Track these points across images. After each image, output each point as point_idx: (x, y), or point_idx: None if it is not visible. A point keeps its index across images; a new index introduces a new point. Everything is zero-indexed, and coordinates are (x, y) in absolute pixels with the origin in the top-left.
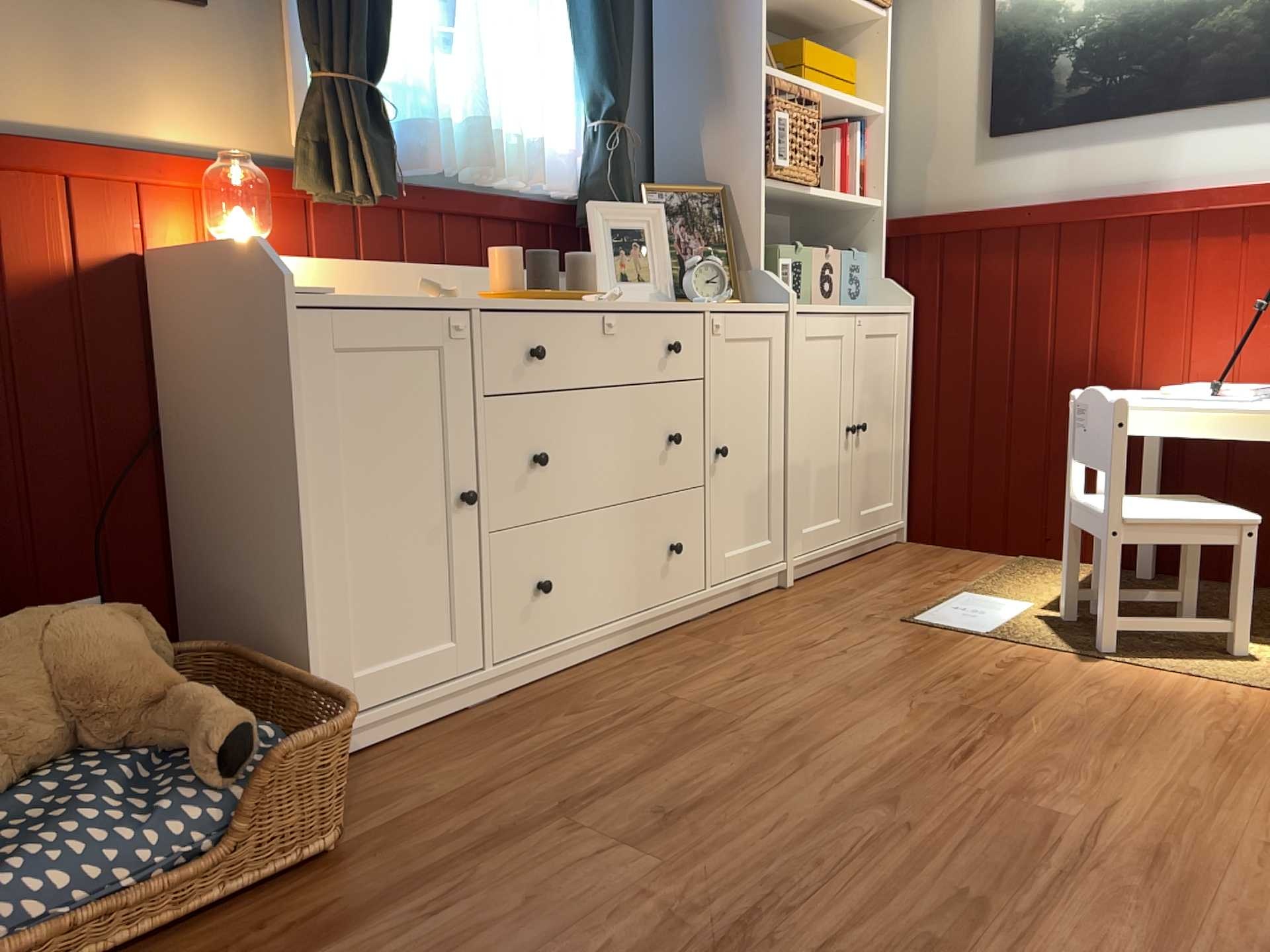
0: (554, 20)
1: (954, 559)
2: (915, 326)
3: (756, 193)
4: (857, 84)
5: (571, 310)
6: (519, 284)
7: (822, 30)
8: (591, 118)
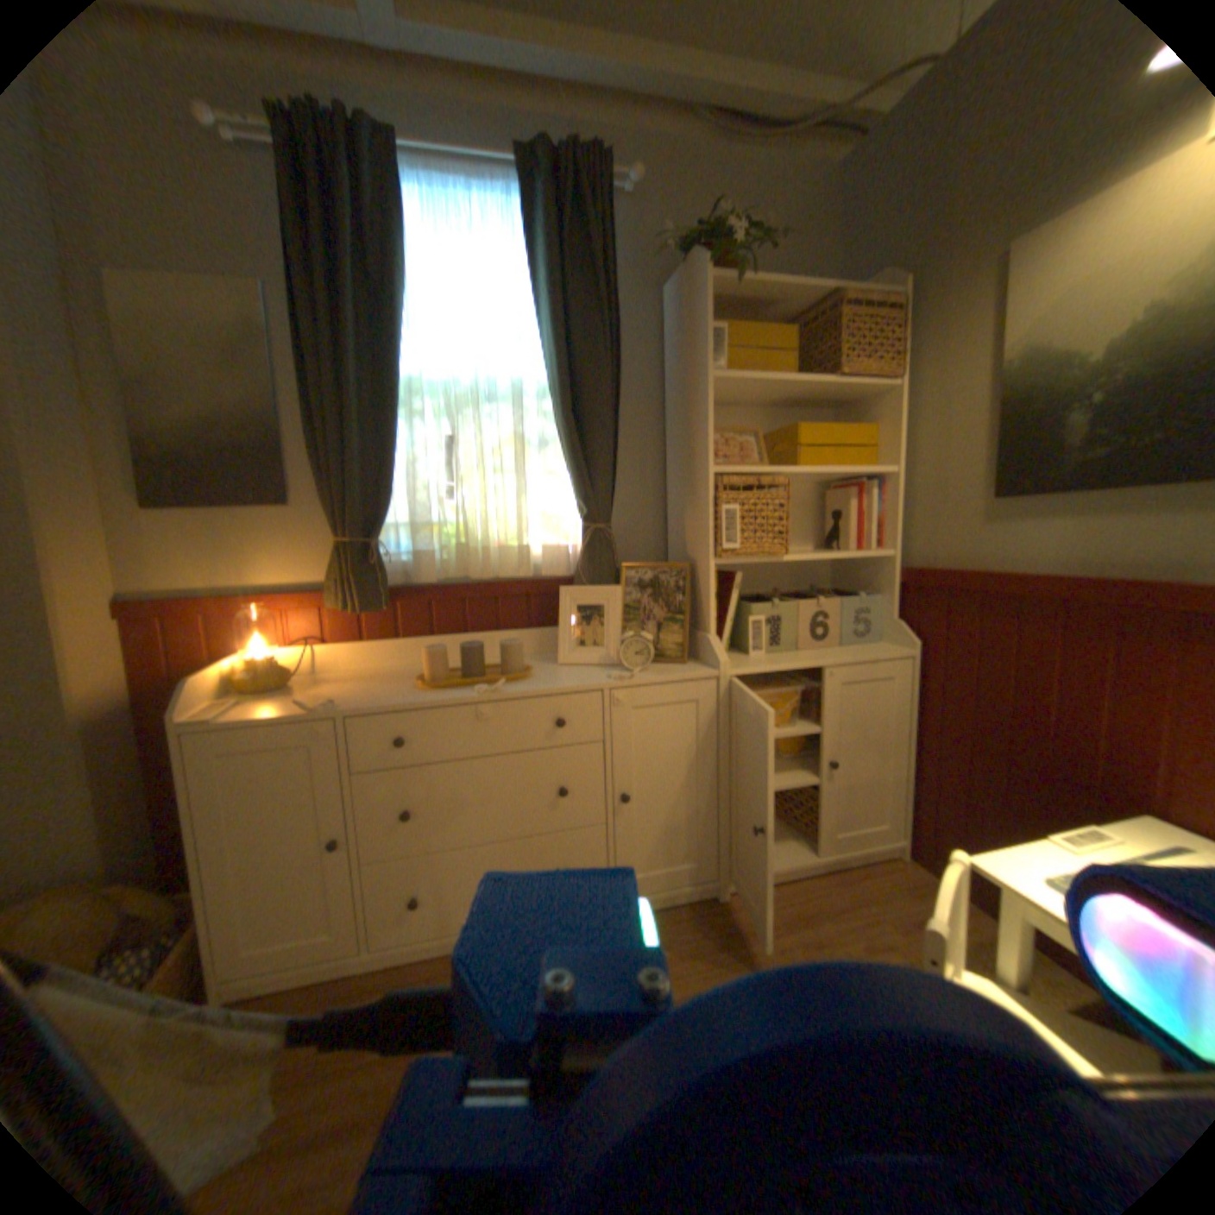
0: (555, 454)
1: (930, 912)
2: (924, 669)
3: (708, 571)
4: (879, 444)
5: (444, 705)
6: (440, 673)
7: (850, 399)
8: (581, 519)
